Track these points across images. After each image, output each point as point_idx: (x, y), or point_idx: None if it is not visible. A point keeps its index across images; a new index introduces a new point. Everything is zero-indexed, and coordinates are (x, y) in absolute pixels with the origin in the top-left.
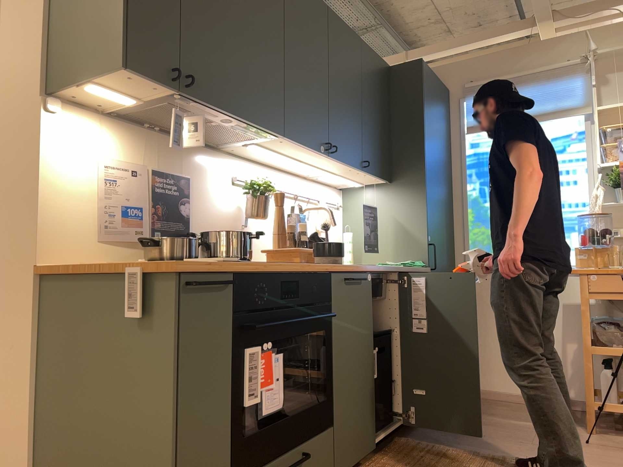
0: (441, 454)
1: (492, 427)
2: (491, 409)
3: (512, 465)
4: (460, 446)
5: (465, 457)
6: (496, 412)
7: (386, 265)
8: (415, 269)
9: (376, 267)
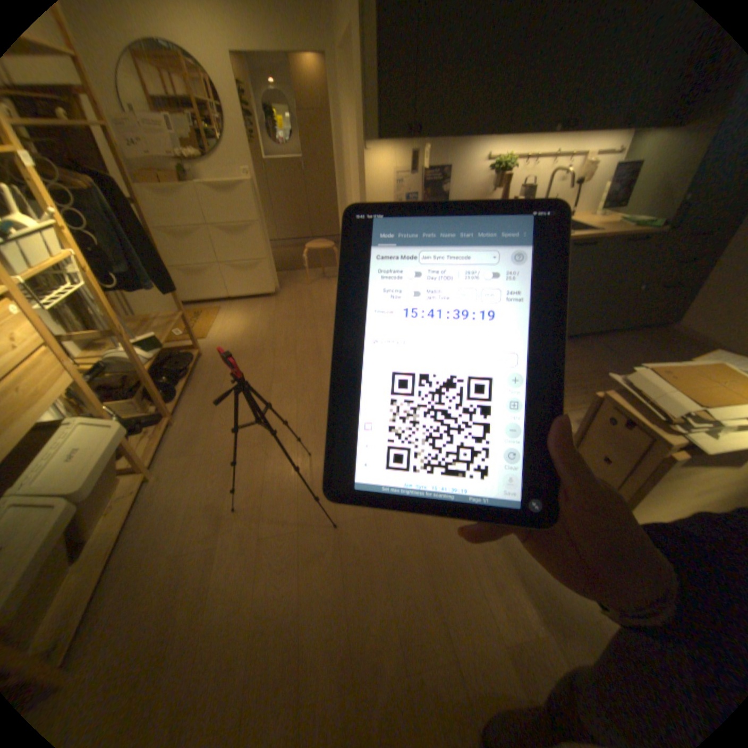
0: (572, 359)
1: (647, 358)
2: (678, 348)
3: (606, 381)
4: (597, 359)
5: (585, 366)
6: (676, 351)
7: (622, 220)
8: (639, 231)
9: (608, 222)
